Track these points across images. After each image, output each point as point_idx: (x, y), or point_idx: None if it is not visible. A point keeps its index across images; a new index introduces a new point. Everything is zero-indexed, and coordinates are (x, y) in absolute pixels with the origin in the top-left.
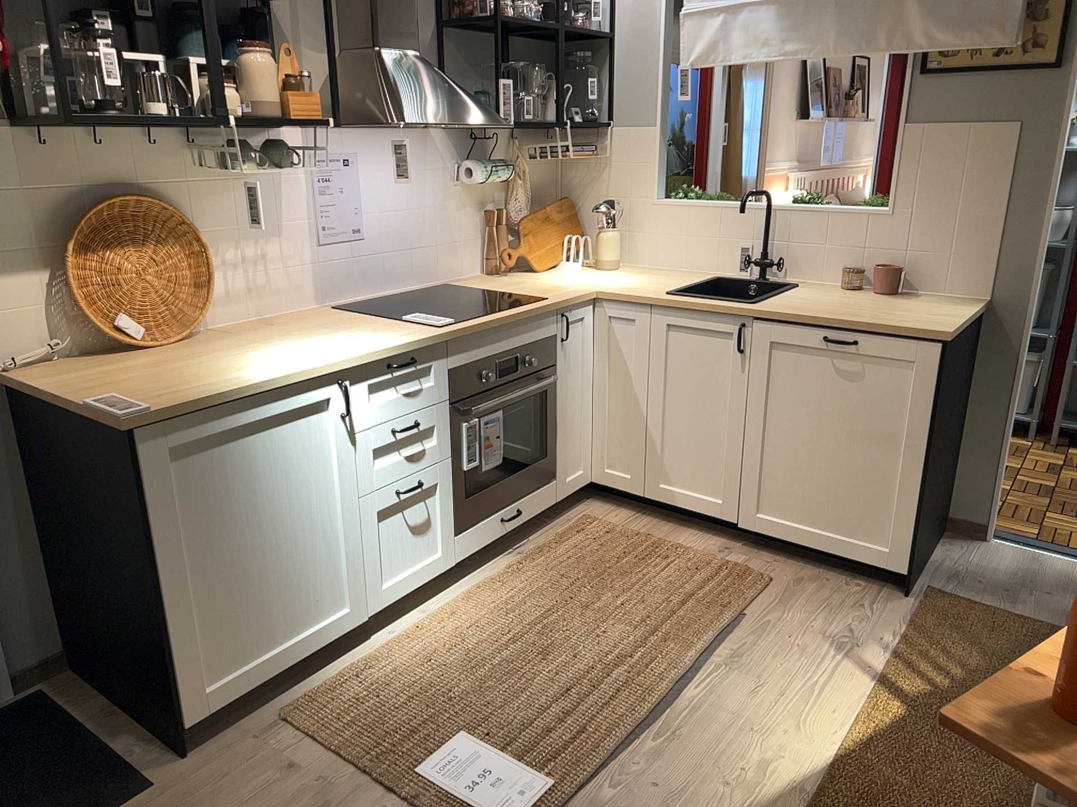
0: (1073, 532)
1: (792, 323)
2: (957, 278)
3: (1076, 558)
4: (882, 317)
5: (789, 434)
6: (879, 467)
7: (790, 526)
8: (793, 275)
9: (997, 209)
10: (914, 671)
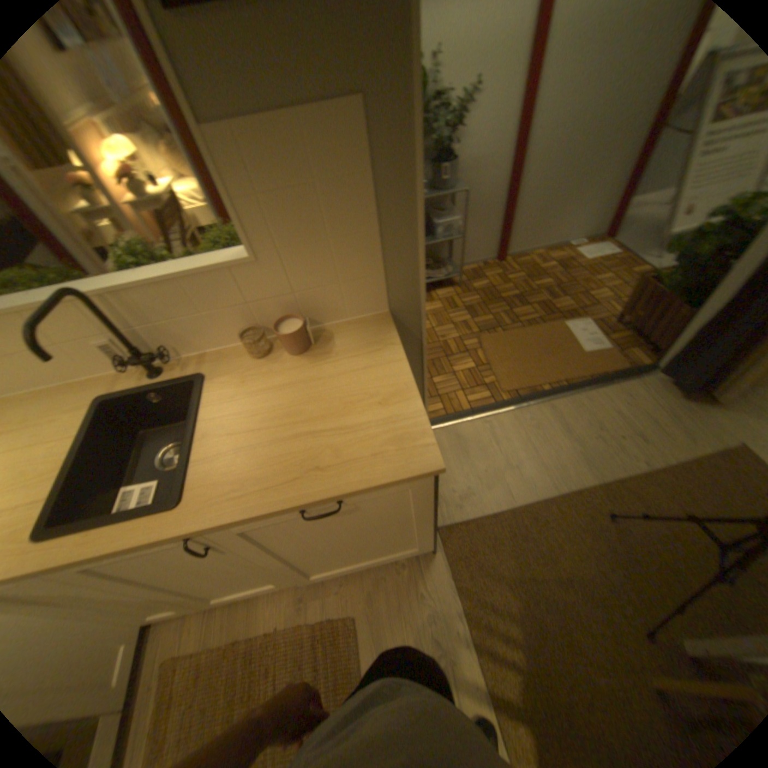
0: (452, 393)
1: (247, 523)
2: (351, 304)
3: (470, 419)
4: (342, 453)
5: (302, 554)
6: (393, 534)
7: (336, 574)
8: (183, 354)
9: (367, 227)
10: (497, 666)
